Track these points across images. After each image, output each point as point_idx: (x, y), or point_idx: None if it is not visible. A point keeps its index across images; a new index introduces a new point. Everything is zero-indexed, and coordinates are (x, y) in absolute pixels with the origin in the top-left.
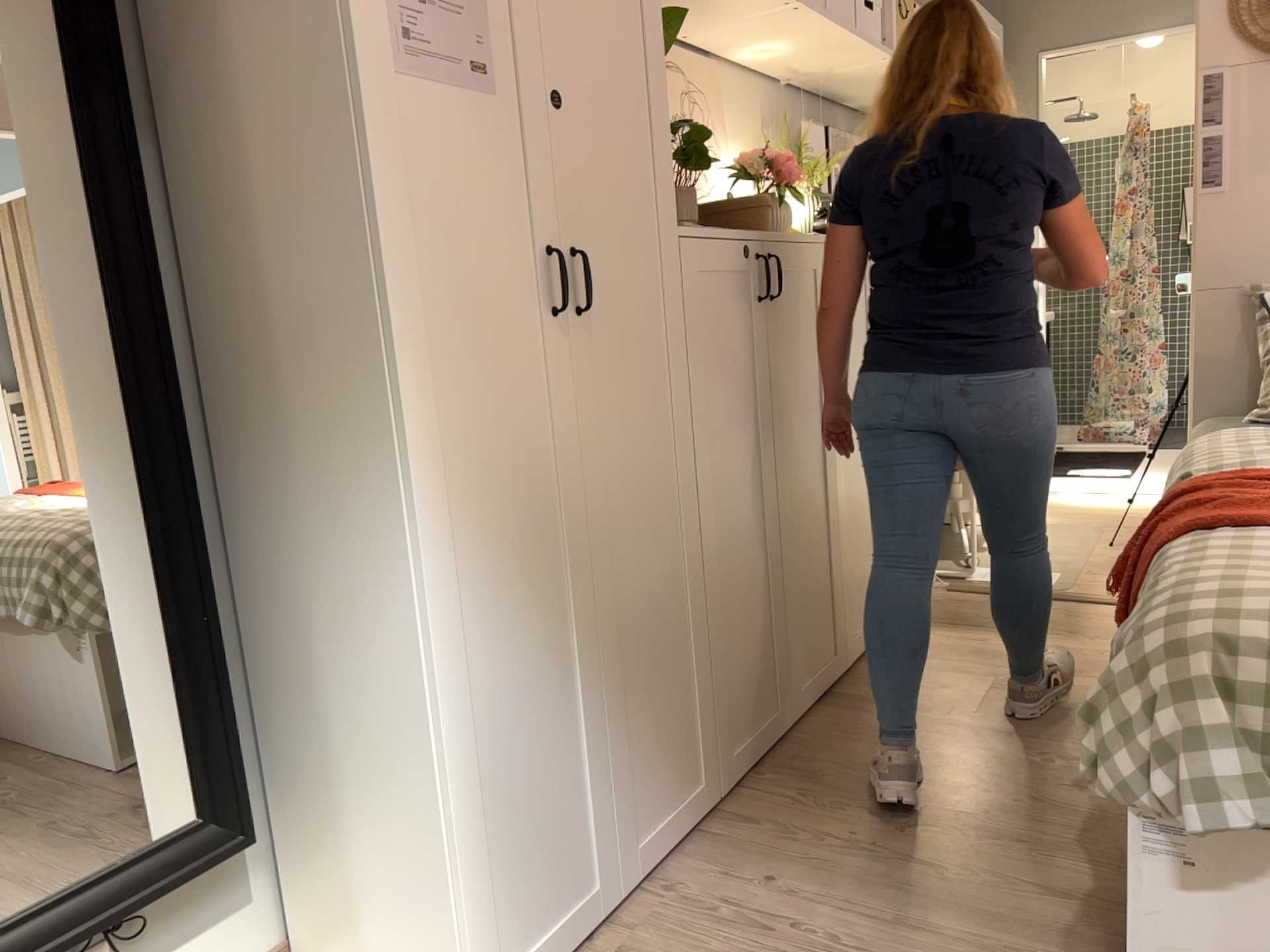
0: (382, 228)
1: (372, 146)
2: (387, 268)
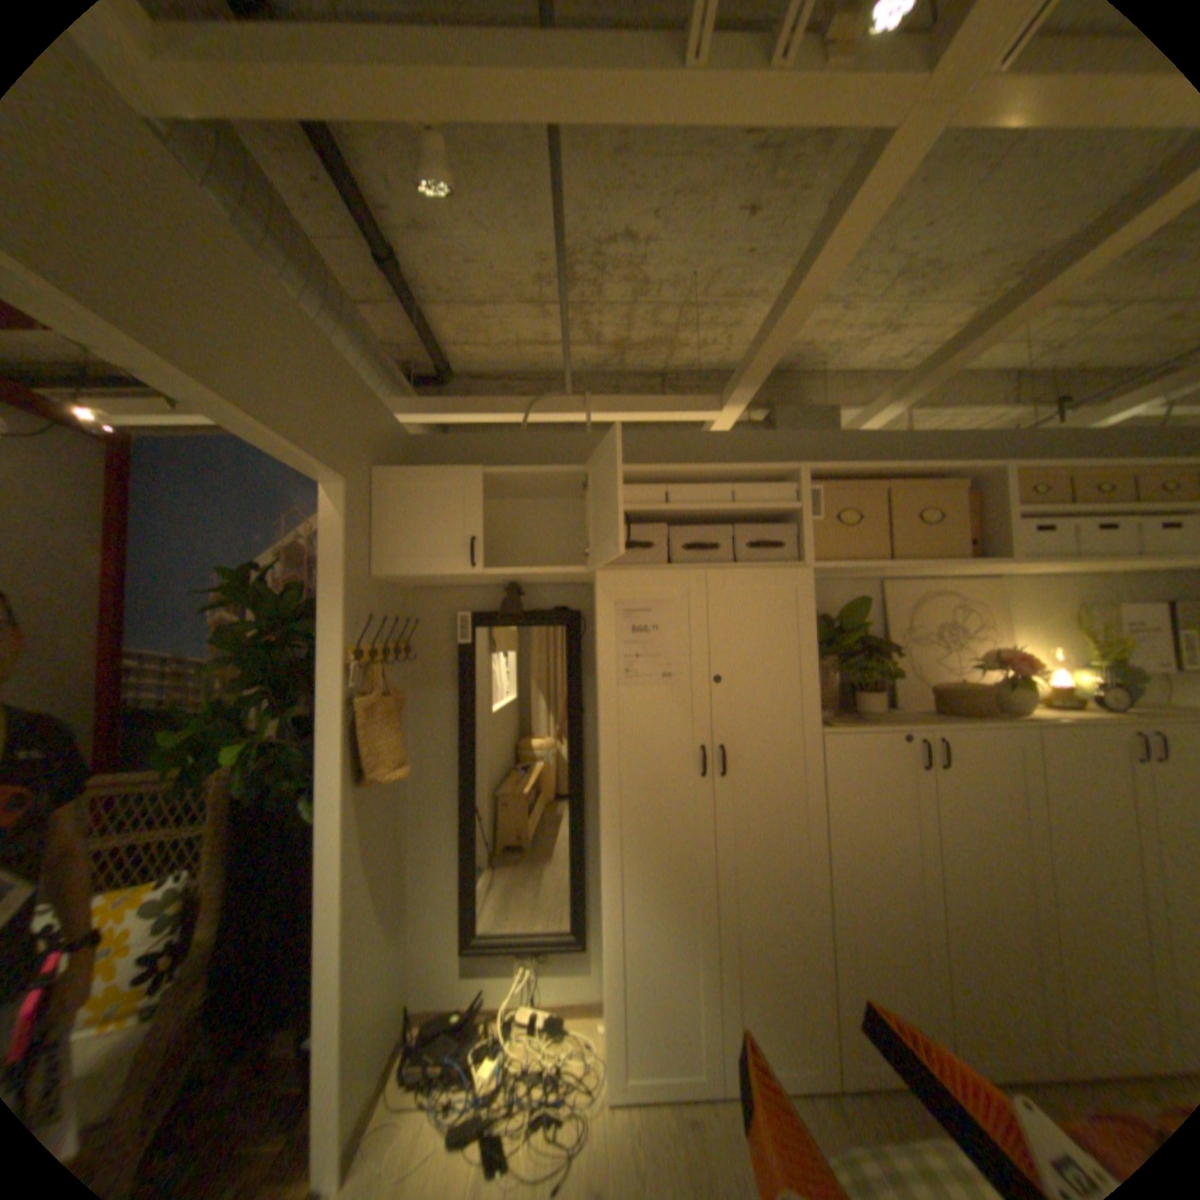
0: (606, 745)
1: (605, 716)
2: (607, 760)
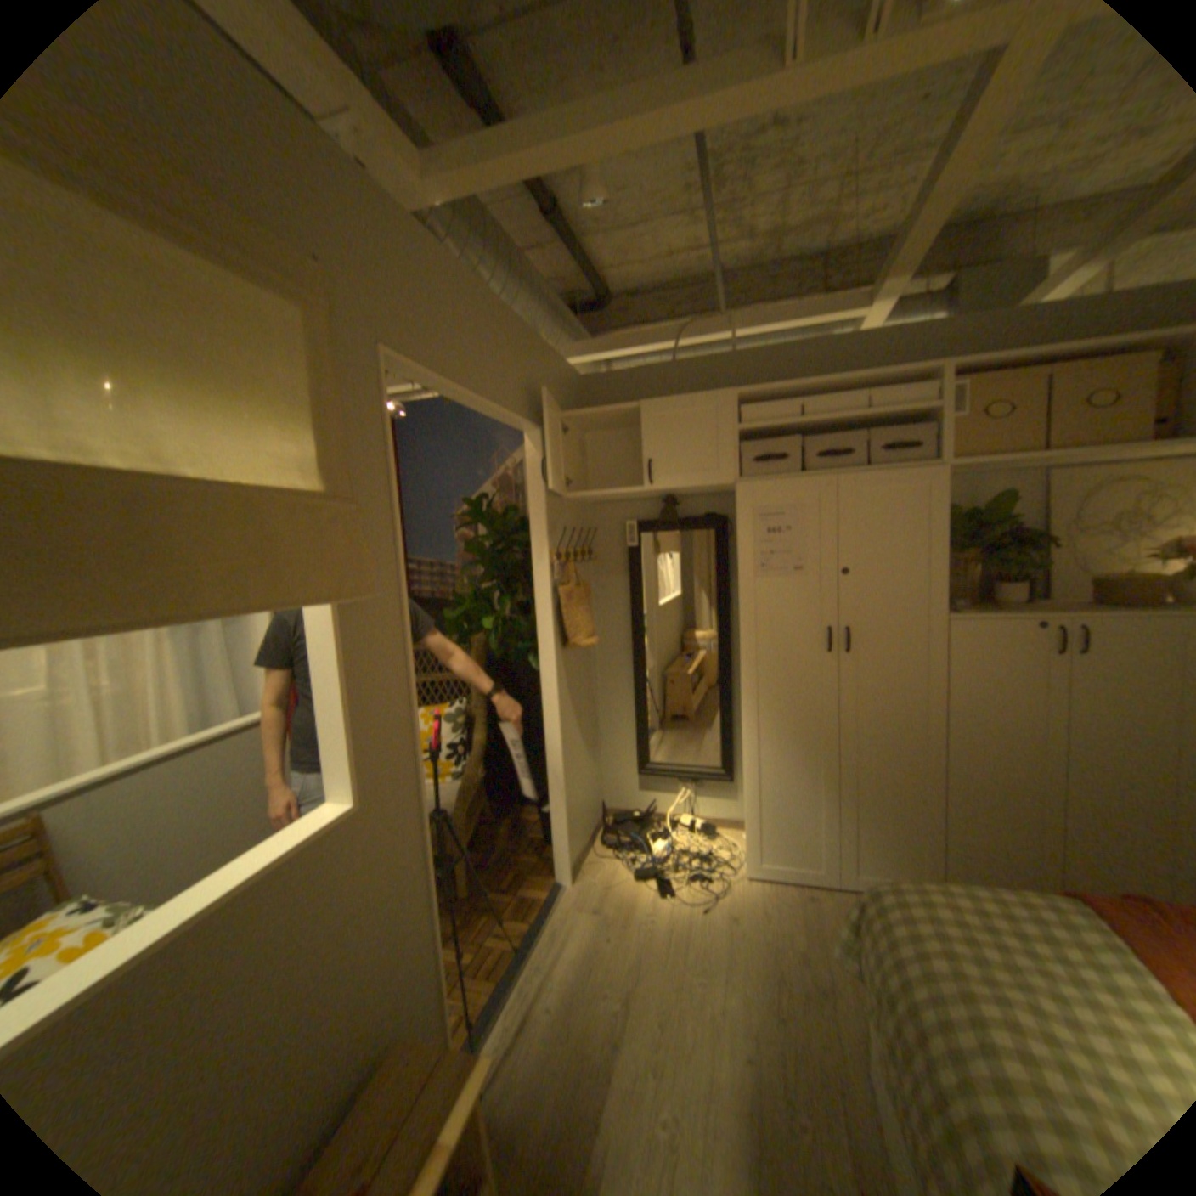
0: (745, 626)
1: (744, 603)
2: (745, 637)
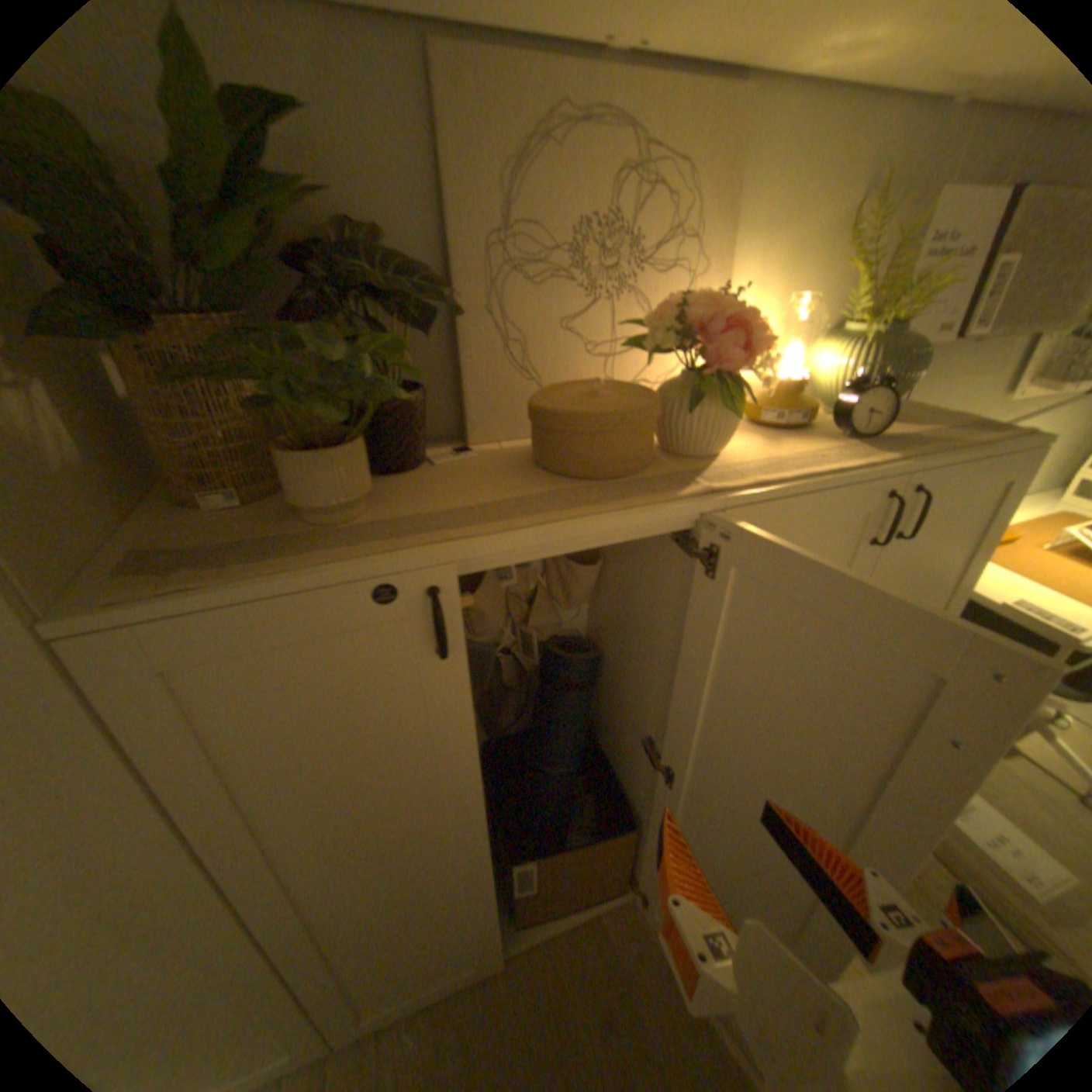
0: None
1: None
2: None
